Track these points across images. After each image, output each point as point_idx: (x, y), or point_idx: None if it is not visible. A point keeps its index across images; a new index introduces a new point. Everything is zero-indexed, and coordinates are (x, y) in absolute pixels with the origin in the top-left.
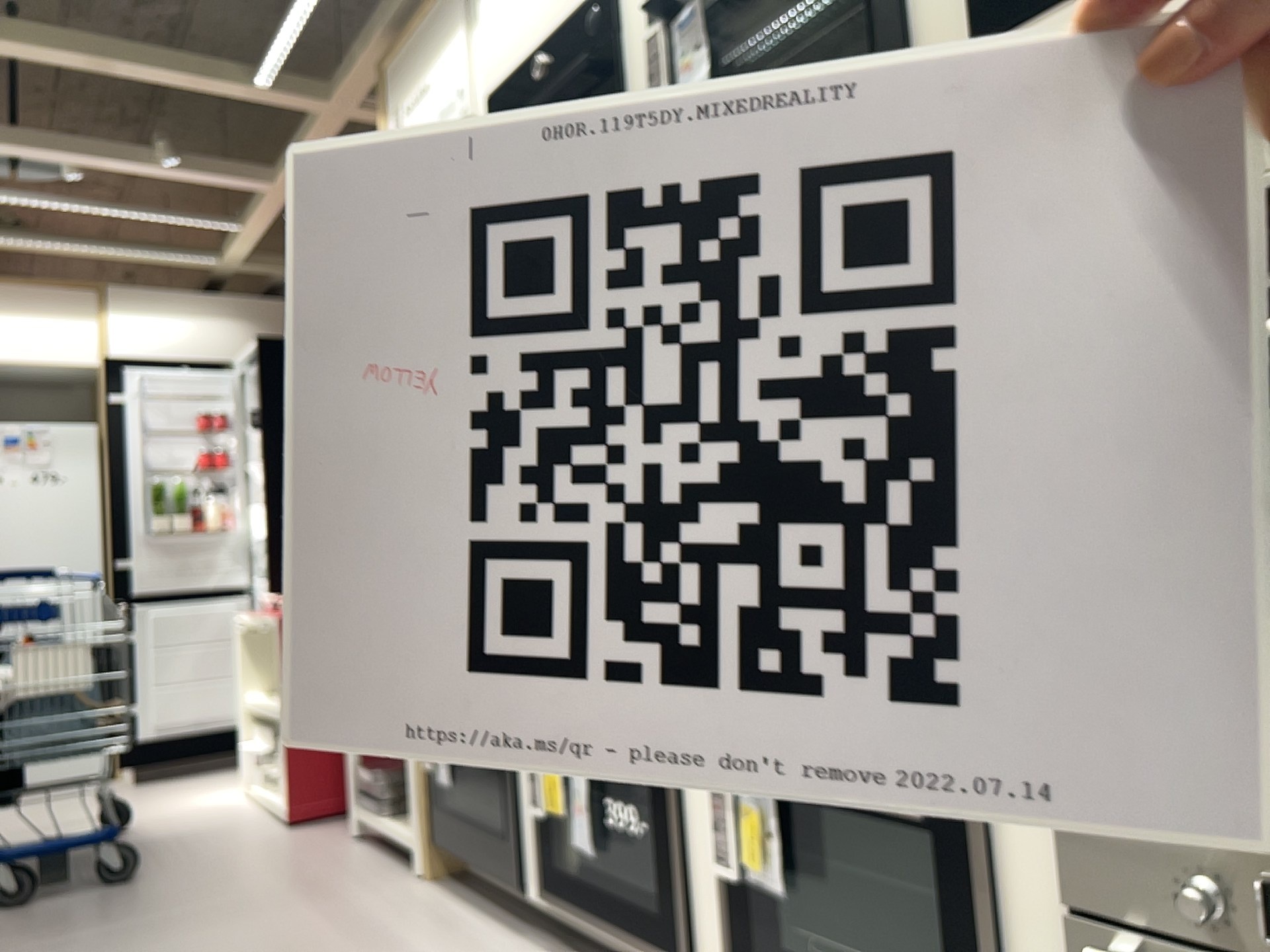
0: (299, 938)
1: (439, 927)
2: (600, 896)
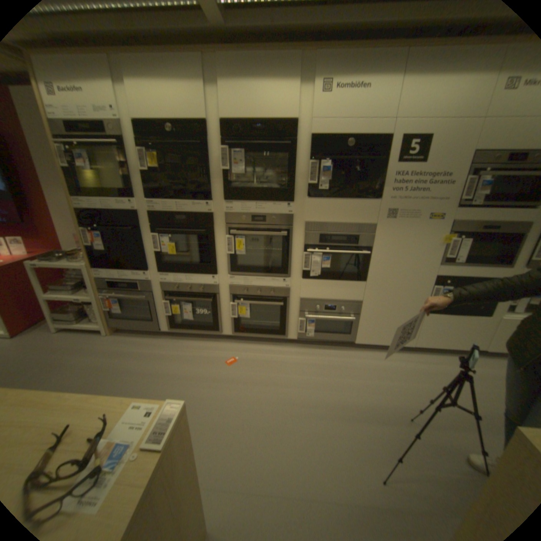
0: (93, 365)
1: (133, 346)
2: (192, 327)
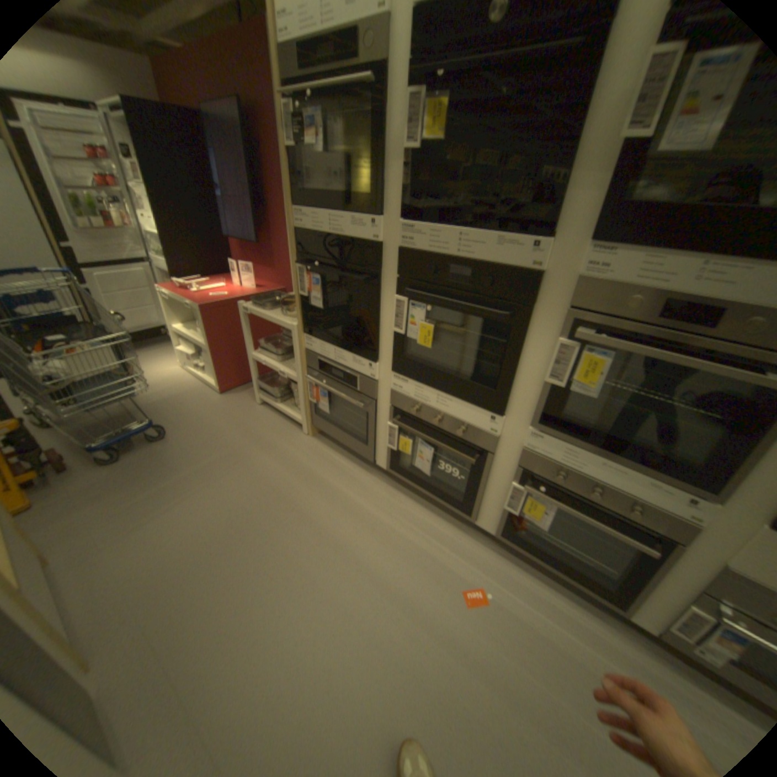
0: (276, 479)
1: (334, 469)
2: (425, 483)
